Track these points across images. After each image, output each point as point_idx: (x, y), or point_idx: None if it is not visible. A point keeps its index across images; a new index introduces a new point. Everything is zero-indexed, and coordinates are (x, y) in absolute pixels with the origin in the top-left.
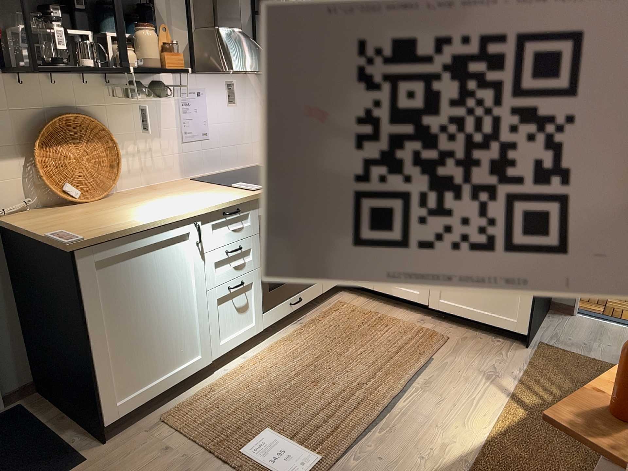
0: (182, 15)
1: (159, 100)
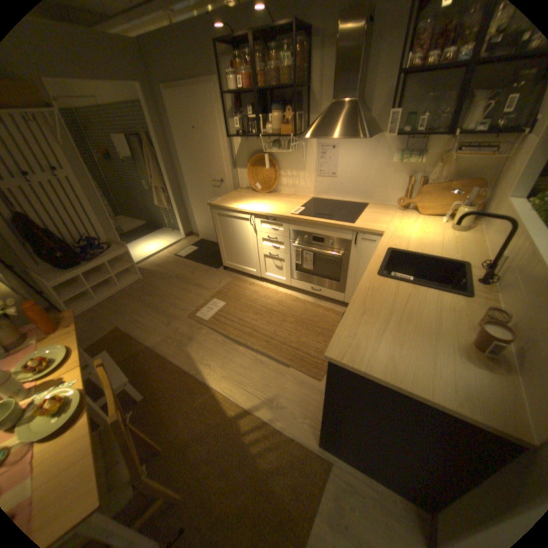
0: (329, 91)
1: (306, 149)
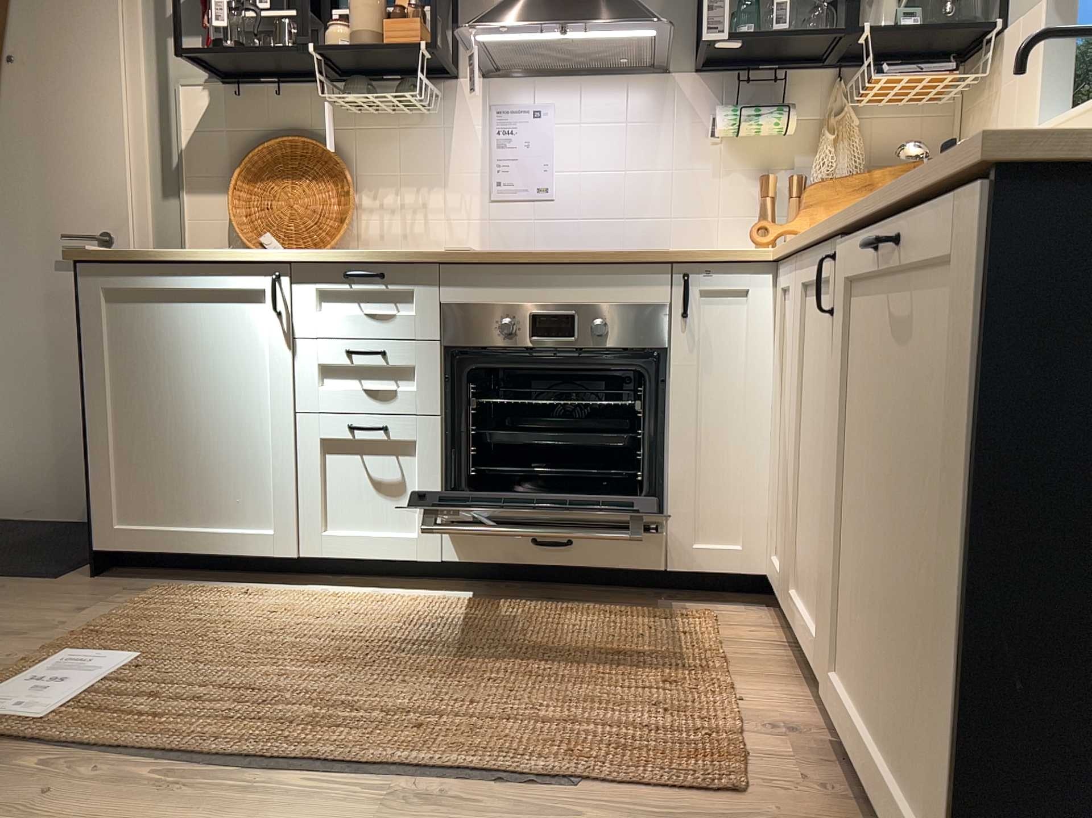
0: None
1: (449, 122)
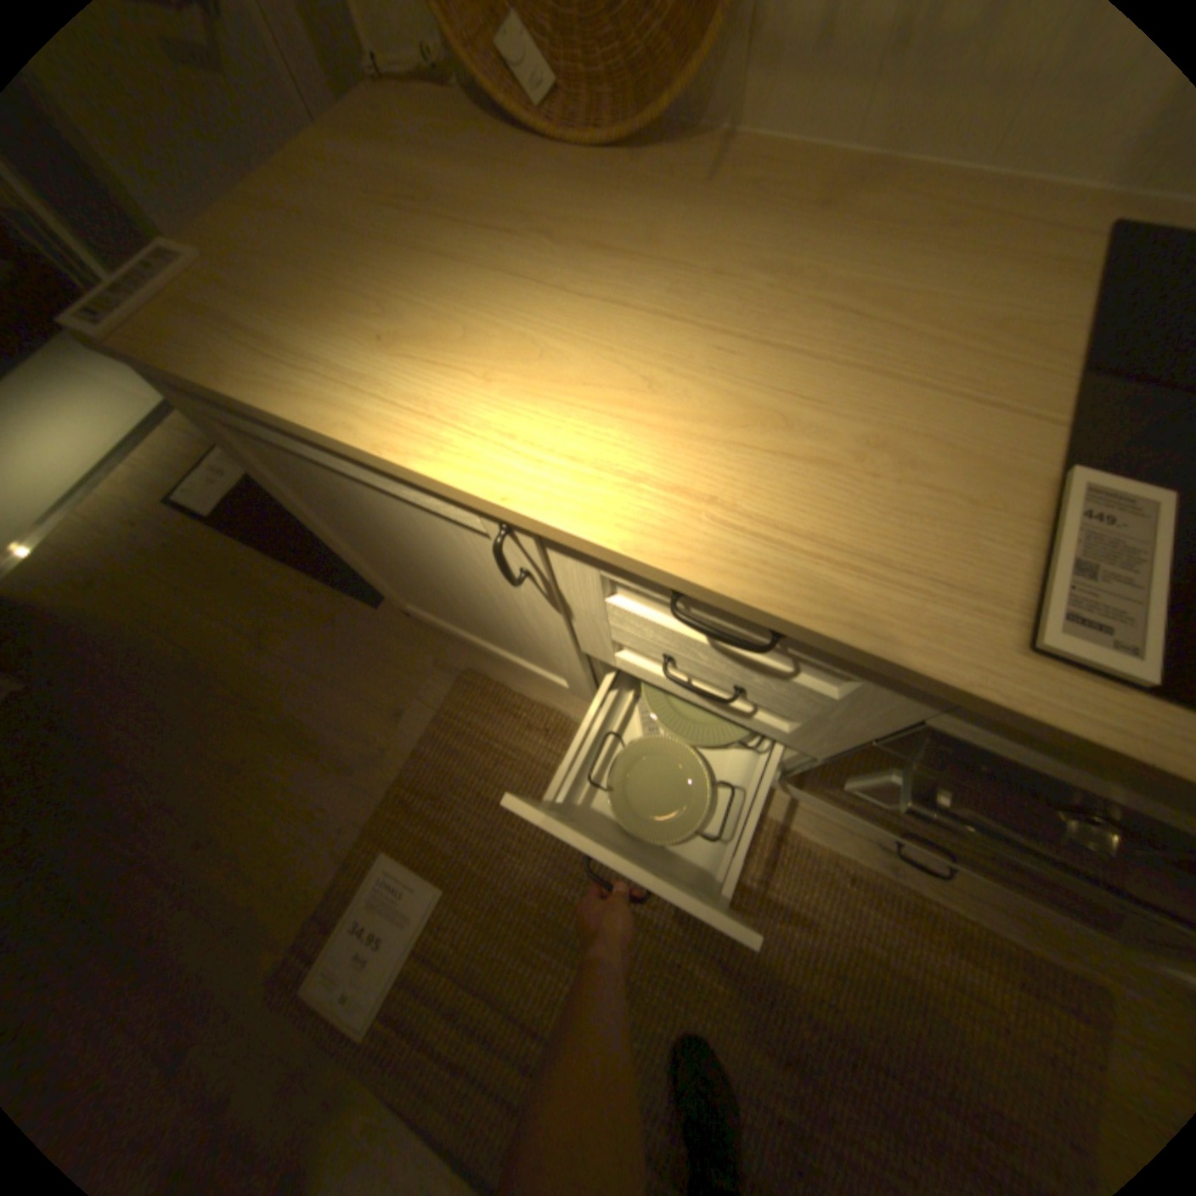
0: None
1: None
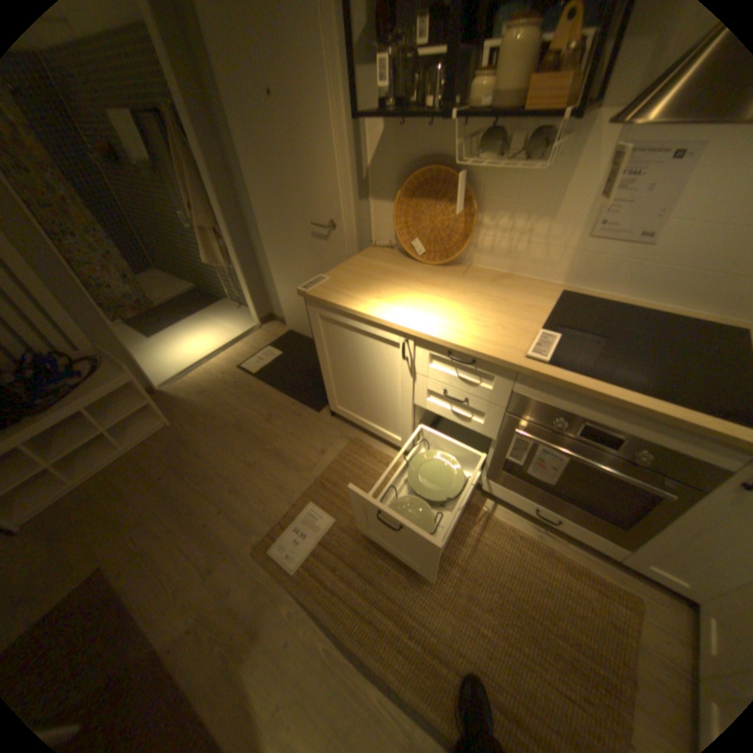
0: None
1: (577, 156)
